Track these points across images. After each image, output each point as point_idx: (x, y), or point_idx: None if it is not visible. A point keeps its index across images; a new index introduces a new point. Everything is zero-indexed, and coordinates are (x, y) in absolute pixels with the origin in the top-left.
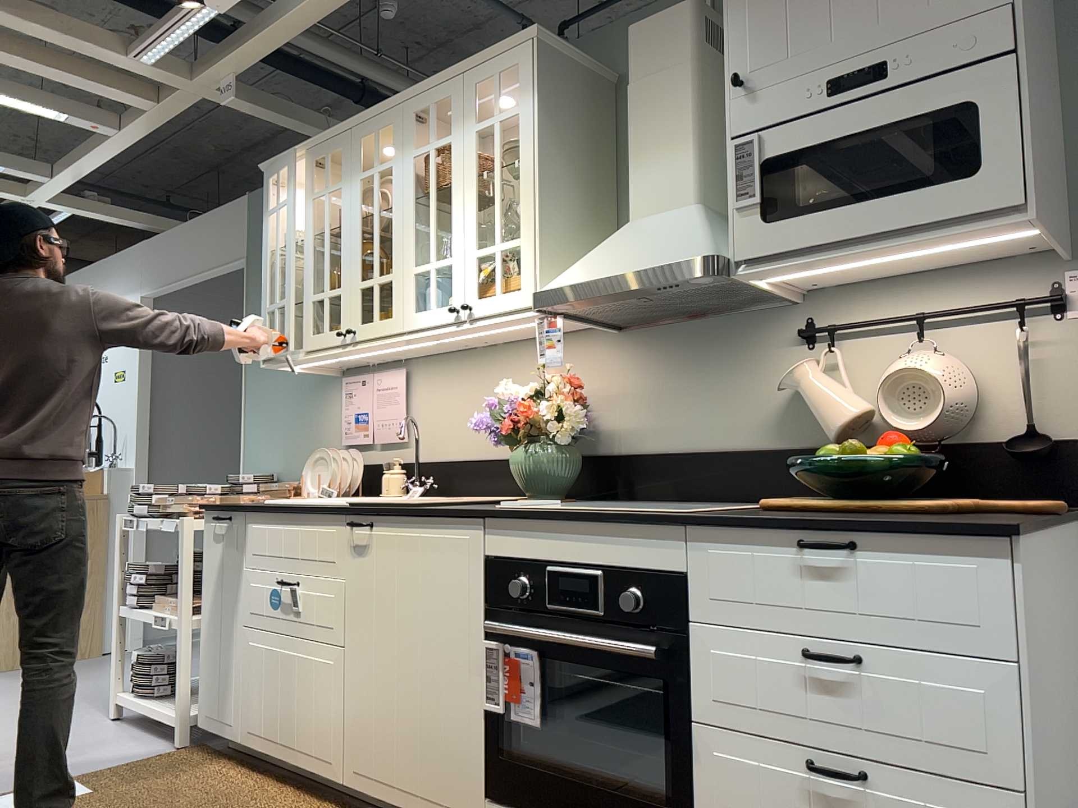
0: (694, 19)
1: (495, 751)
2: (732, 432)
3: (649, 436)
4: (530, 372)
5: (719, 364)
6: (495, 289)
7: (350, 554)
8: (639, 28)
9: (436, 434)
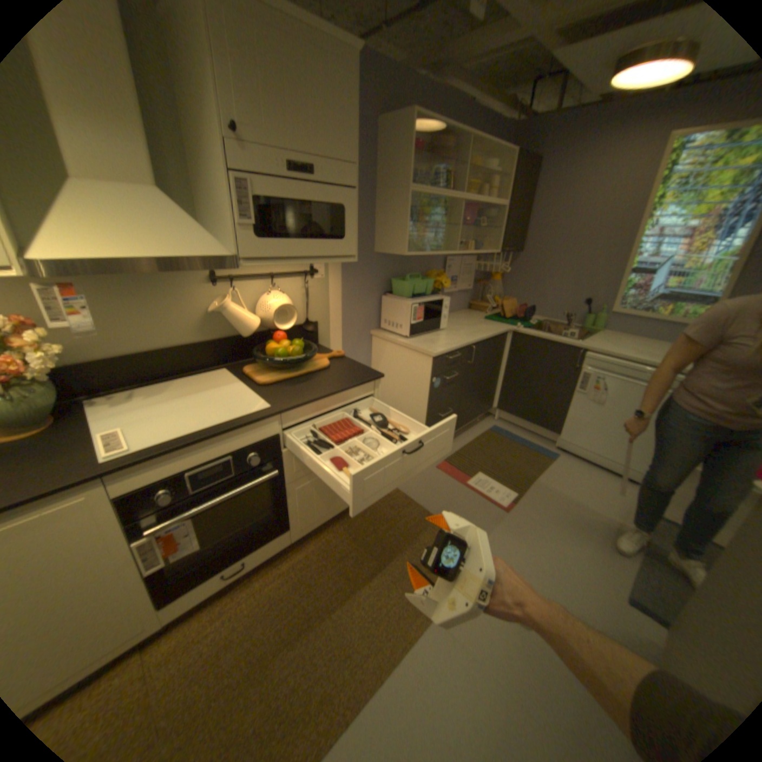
0: None
1: (158, 586)
2: (171, 336)
3: (96, 348)
4: None
5: (152, 294)
6: None
7: None
8: None
9: None
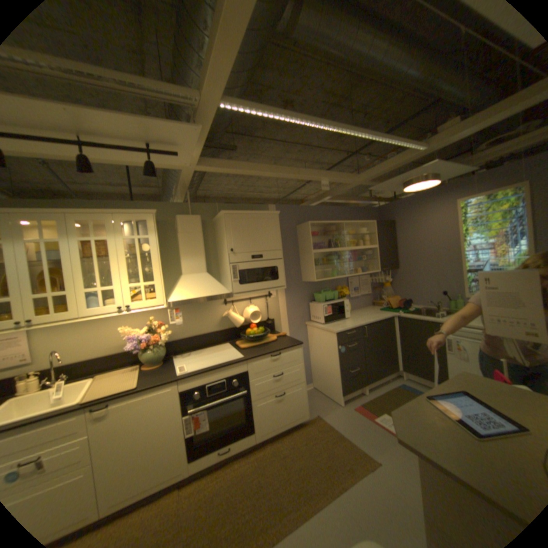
0: (201, 221)
1: (190, 447)
2: (207, 328)
3: (180, 334)
4: (122, 320)
5: (202, 311)
6: (138, 298)
7: (93, 423)
8: (183, 217)
9: (58, 354)
